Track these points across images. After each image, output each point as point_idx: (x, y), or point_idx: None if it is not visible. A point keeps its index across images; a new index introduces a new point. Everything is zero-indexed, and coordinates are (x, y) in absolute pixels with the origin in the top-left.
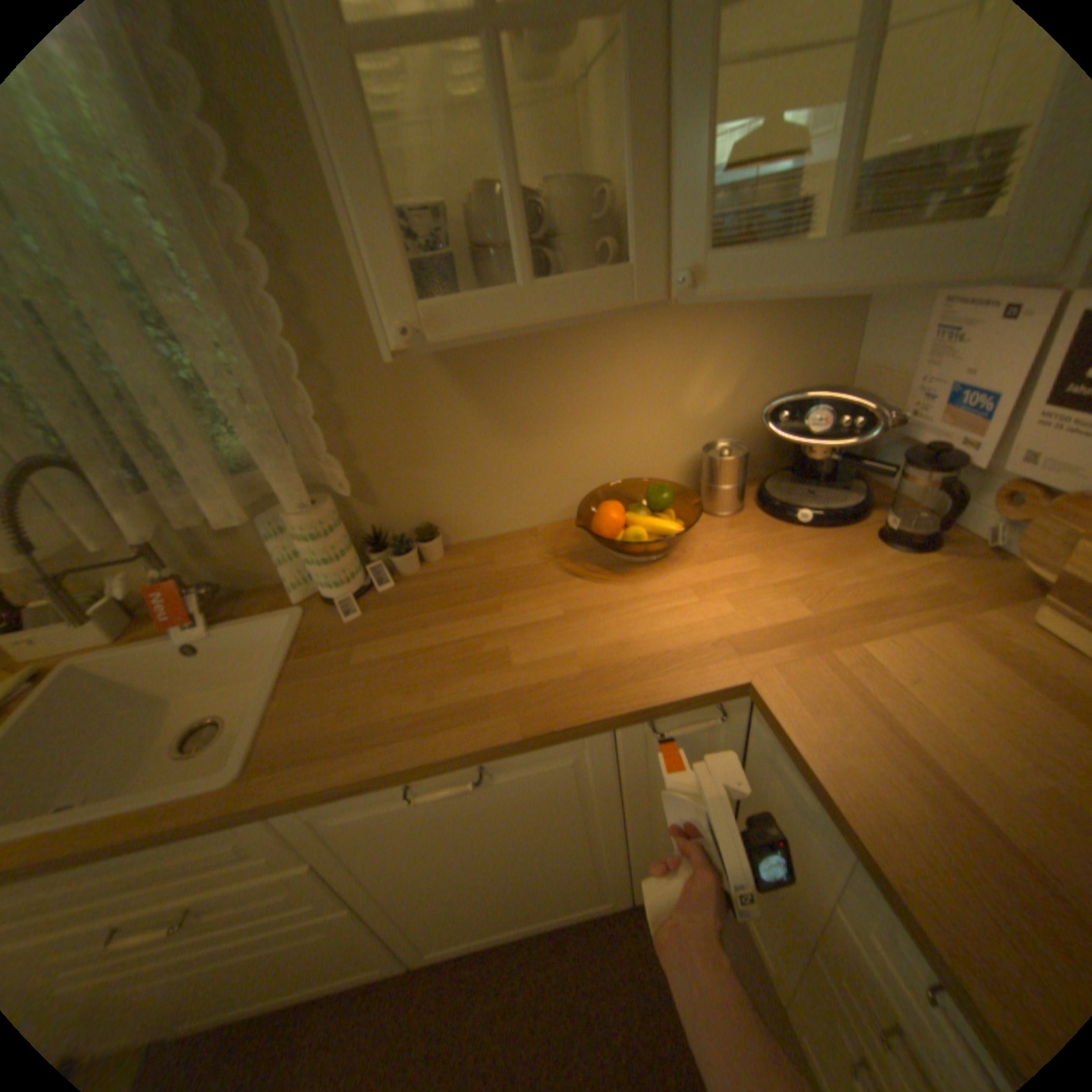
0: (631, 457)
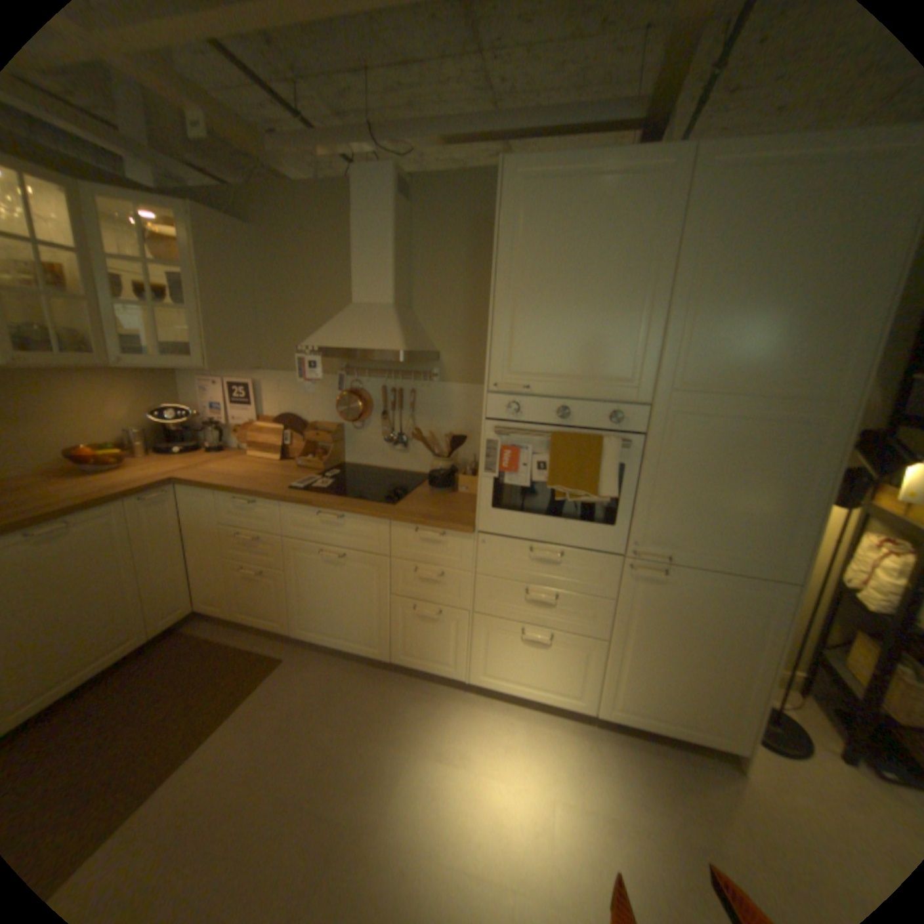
0: (81, 439)
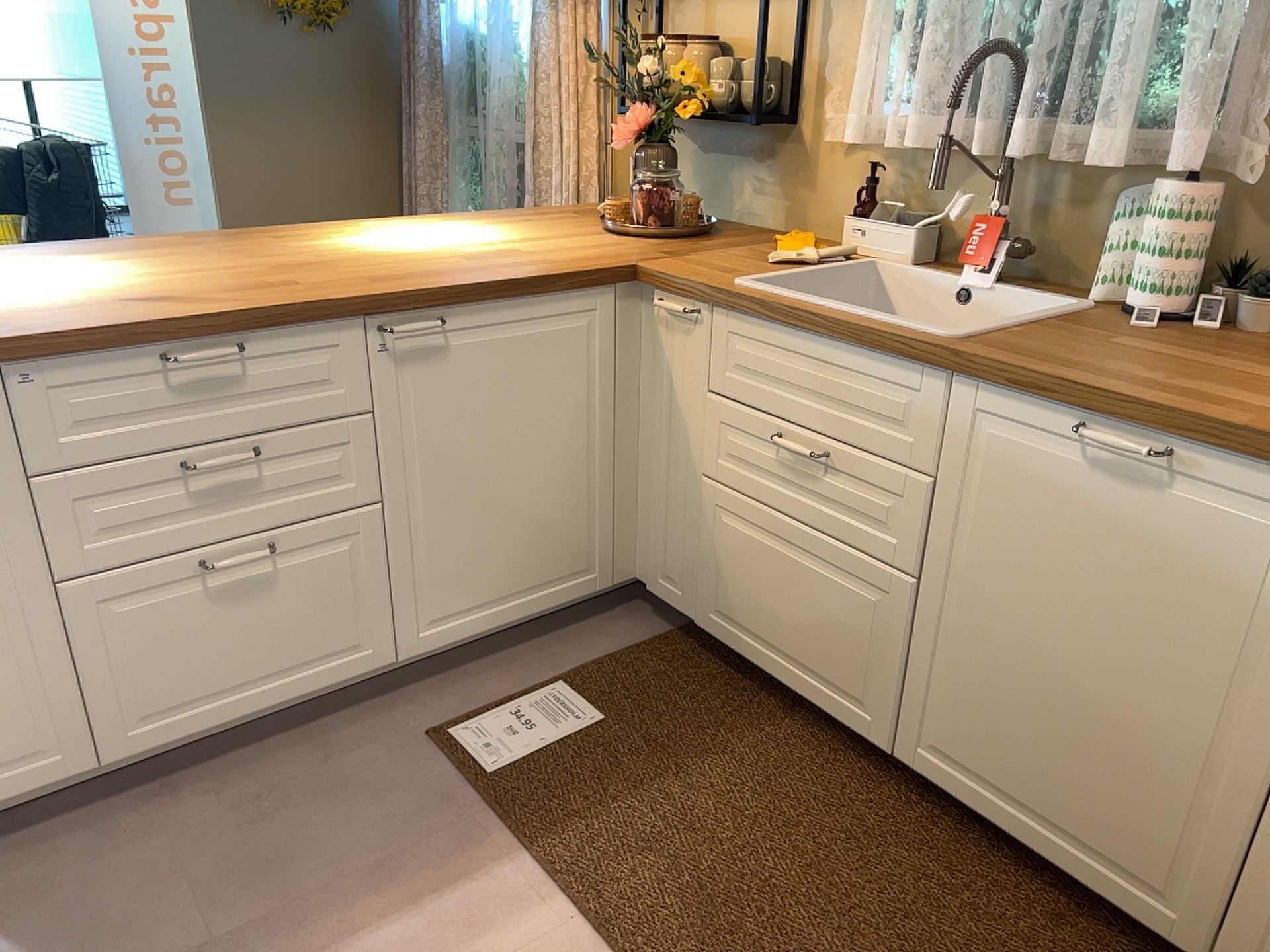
0: None
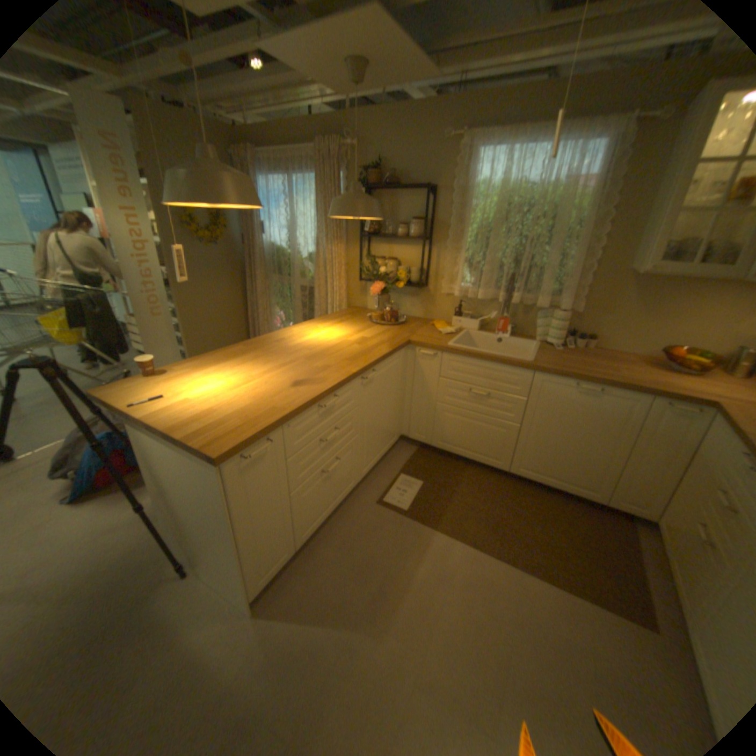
0: (698, 342)
